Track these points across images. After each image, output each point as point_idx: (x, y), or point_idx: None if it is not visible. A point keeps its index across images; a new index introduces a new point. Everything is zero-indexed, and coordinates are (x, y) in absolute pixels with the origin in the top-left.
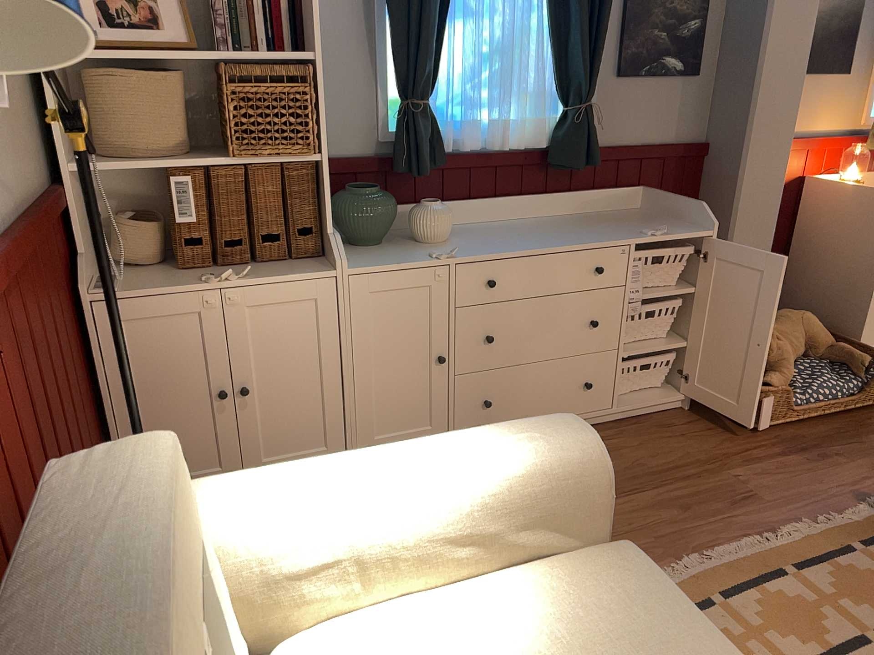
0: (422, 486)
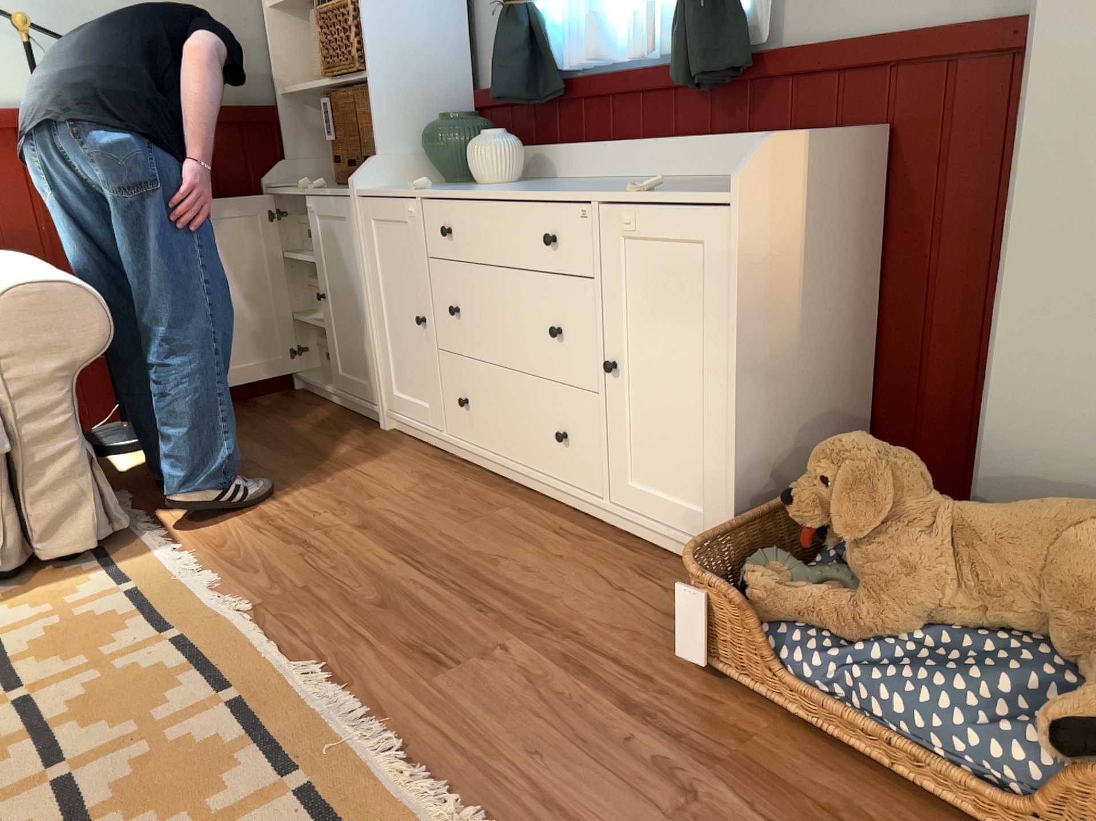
0: None
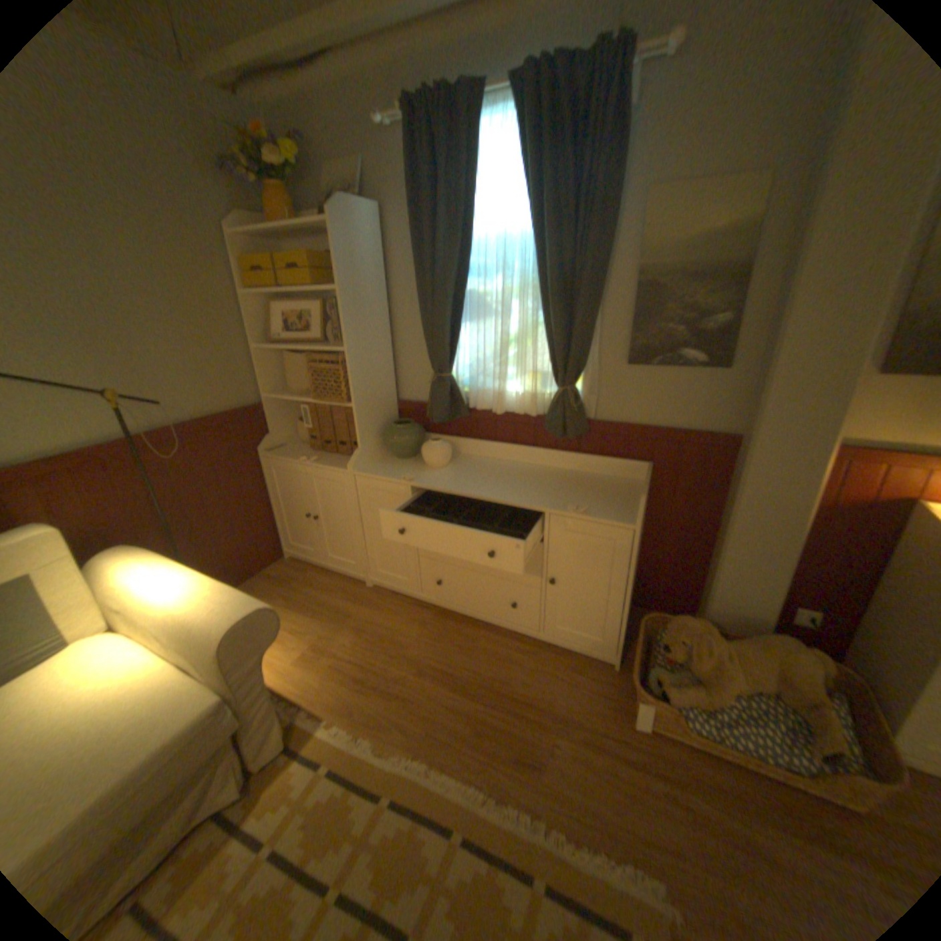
0: (156, 601)
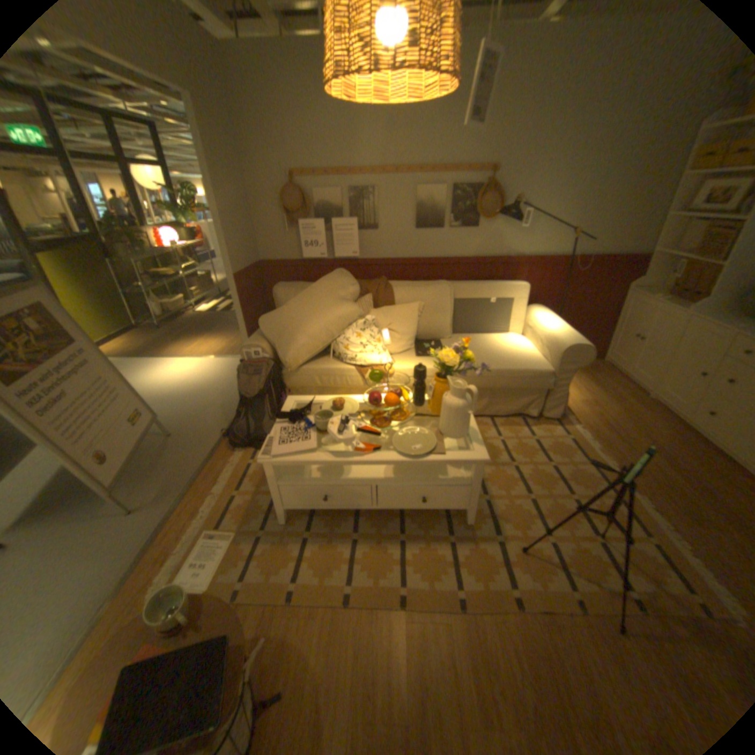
0: (548, 327)
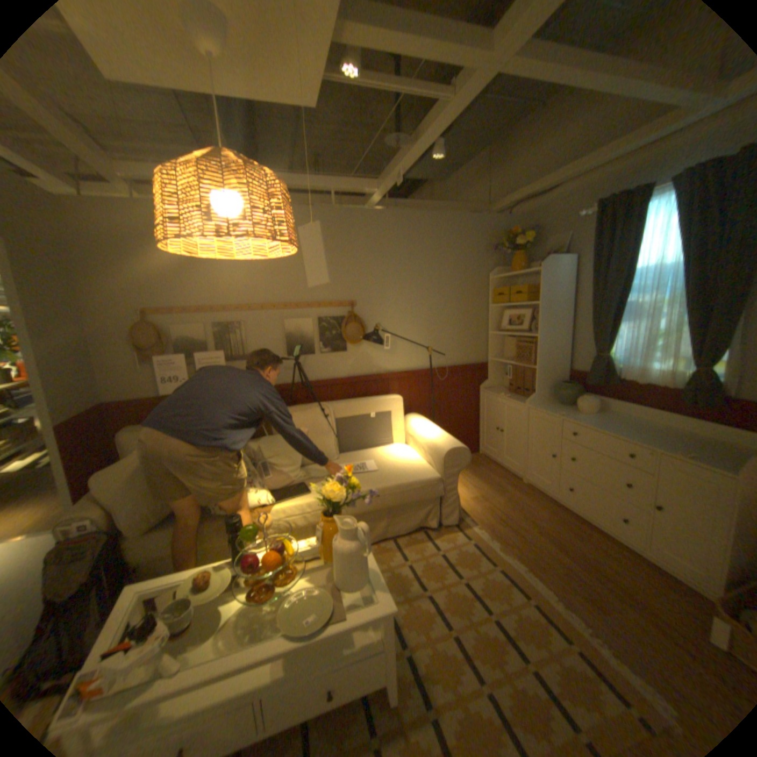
0: (426, 434)
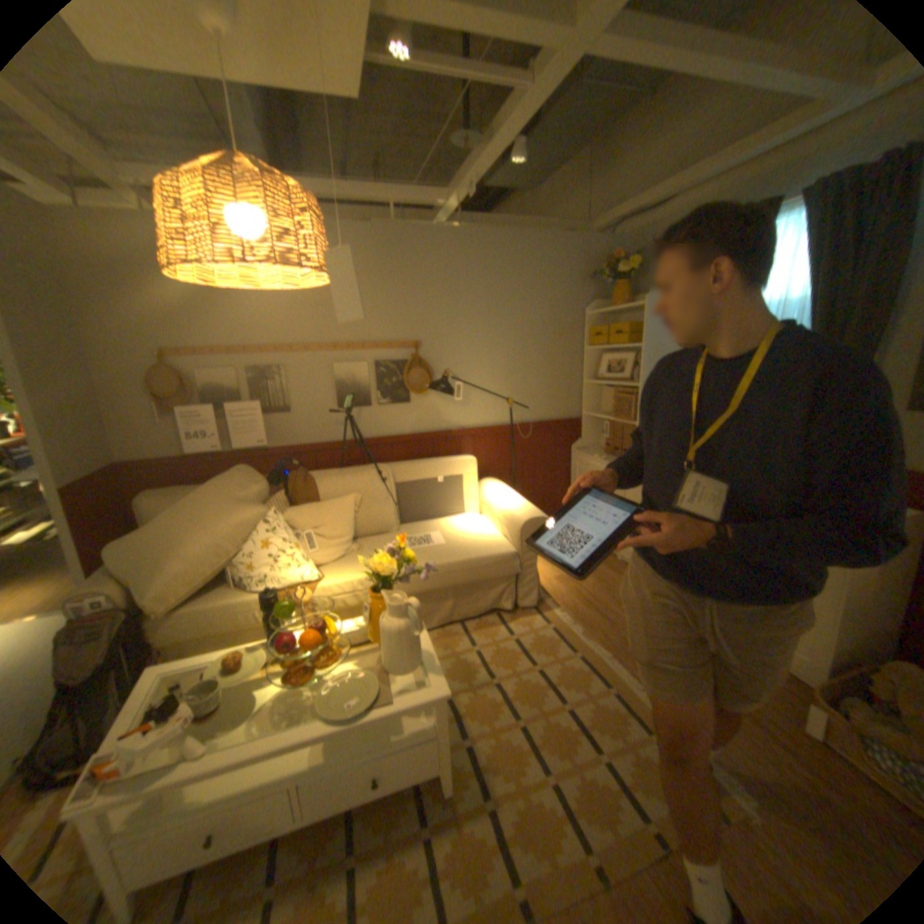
0: (501, 501)
